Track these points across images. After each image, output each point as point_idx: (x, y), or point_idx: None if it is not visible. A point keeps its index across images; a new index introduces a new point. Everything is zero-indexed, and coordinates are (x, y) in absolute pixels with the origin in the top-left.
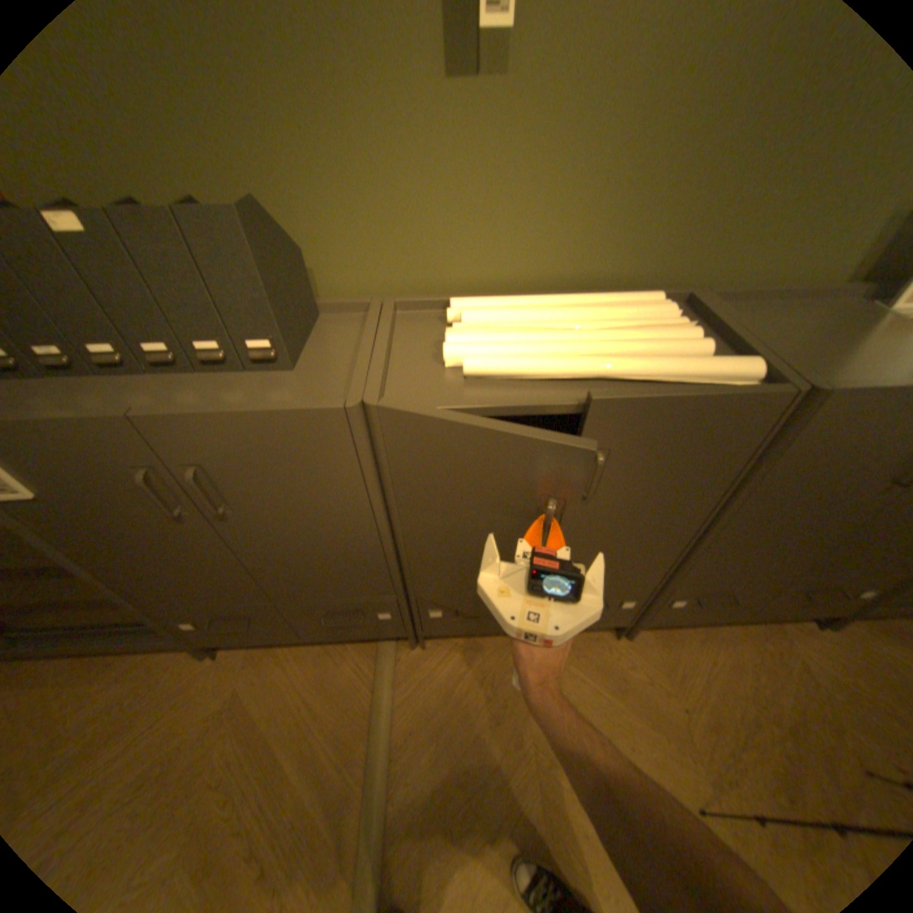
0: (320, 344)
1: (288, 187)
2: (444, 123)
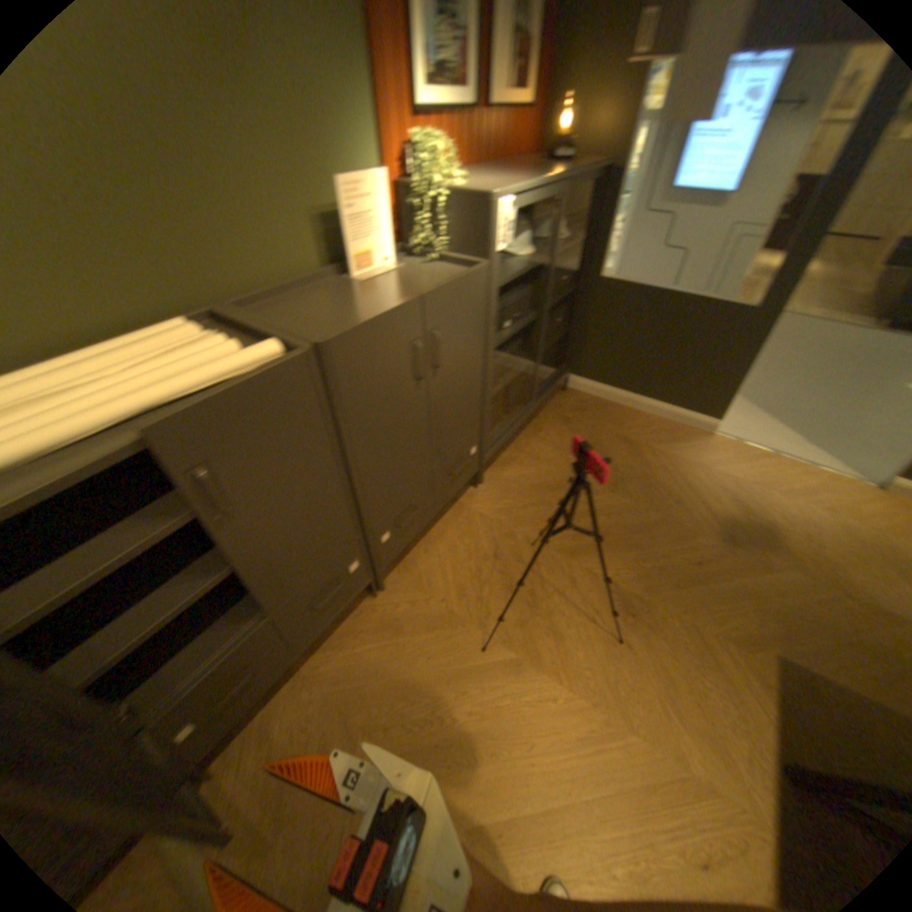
0: None
1: None
2: None
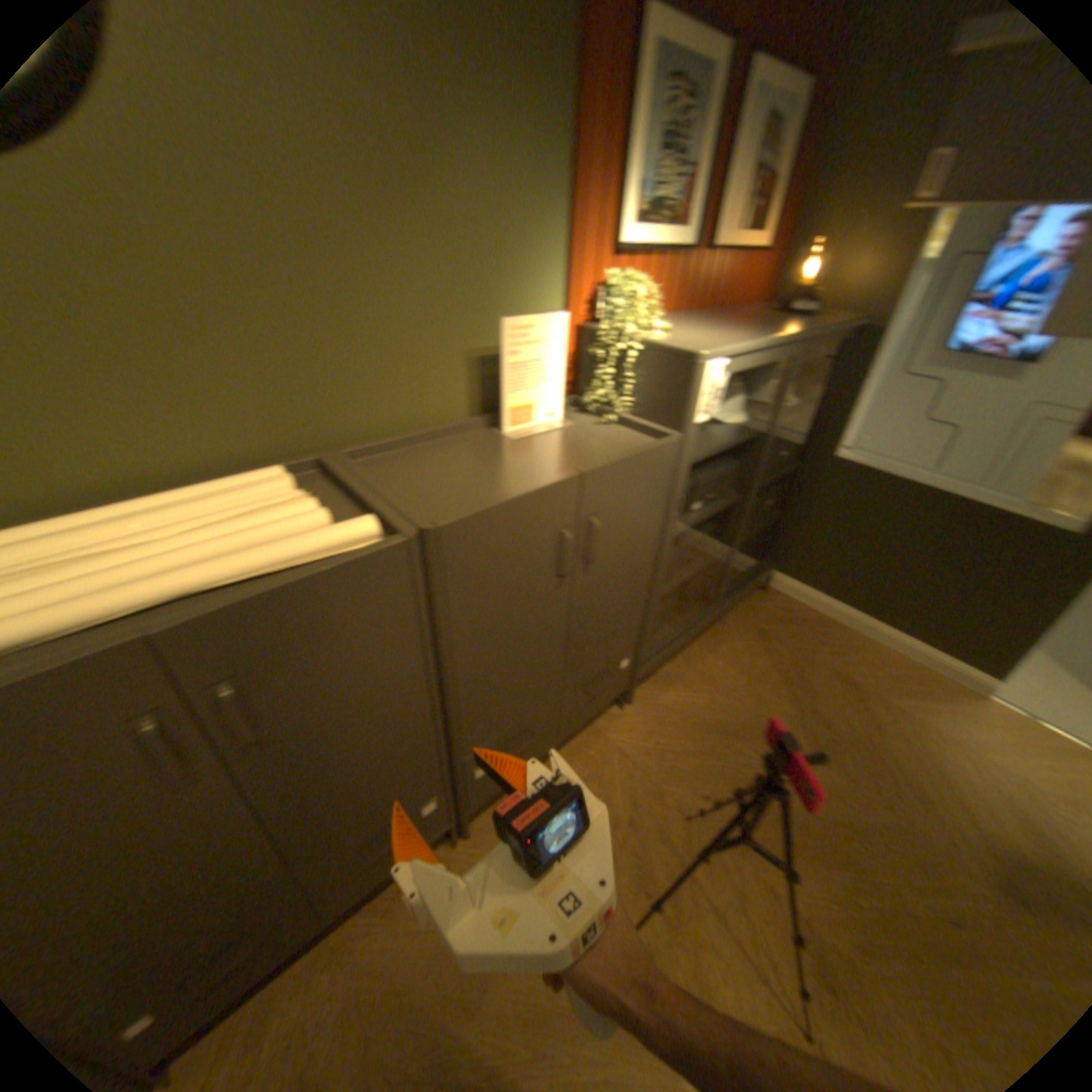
0: None
1: None
2: None
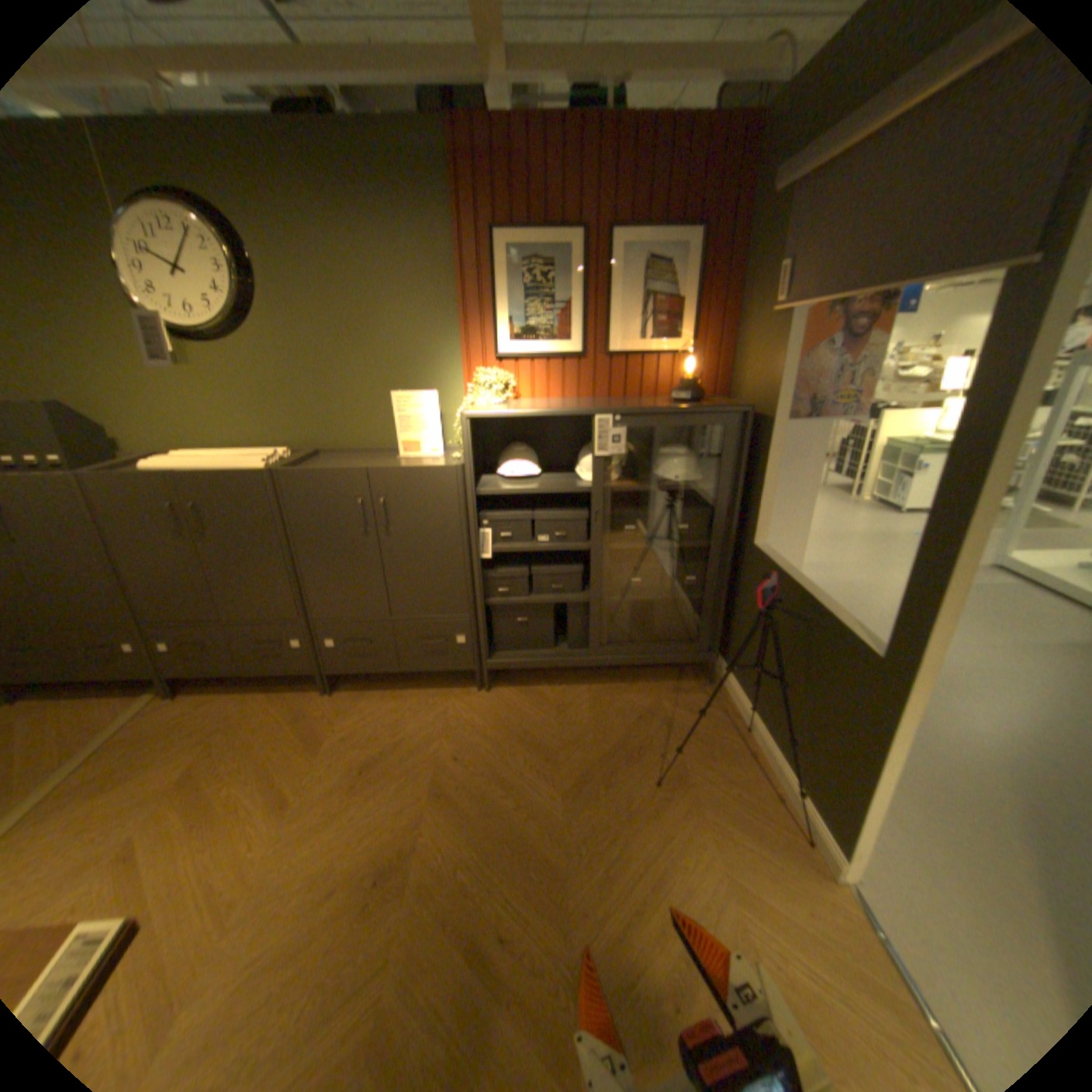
0: (100, 467)
1: (103, 403)
2: (168, 380)
